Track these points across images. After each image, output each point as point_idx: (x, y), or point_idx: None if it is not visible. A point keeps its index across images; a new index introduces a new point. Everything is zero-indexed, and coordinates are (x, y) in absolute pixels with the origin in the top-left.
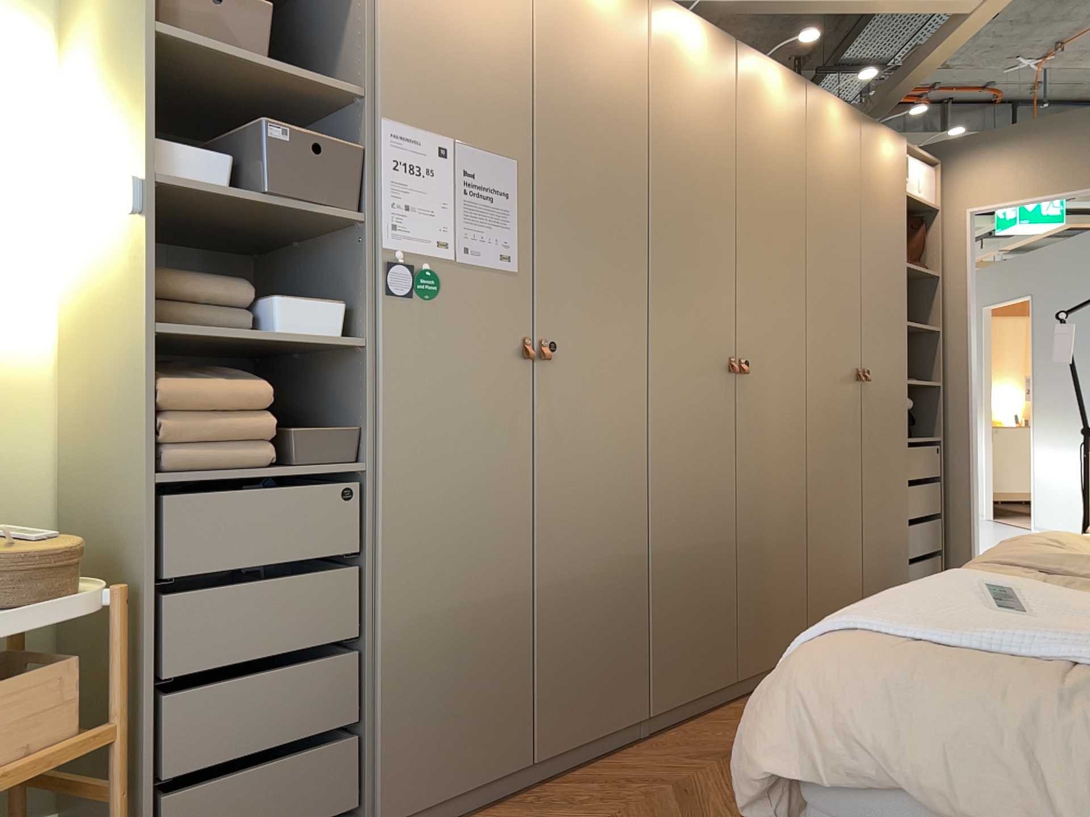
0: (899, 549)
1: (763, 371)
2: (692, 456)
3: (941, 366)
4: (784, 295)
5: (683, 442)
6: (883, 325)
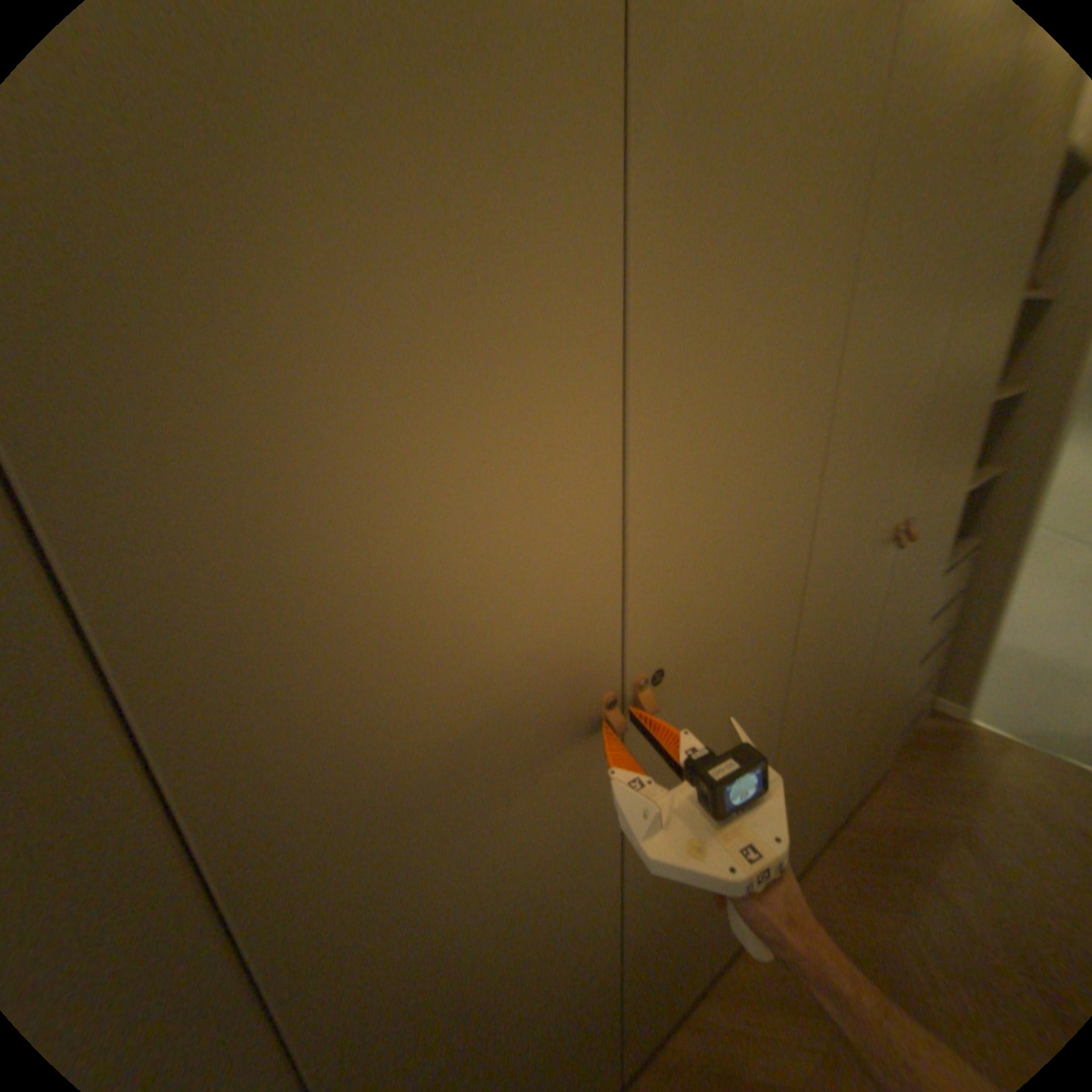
0: (896, 720)
1: (699, 667)
2: (483, 971)
3: (1005, 440)
4: (771, 476)
5: (446, 977)
6: (956, 432)
